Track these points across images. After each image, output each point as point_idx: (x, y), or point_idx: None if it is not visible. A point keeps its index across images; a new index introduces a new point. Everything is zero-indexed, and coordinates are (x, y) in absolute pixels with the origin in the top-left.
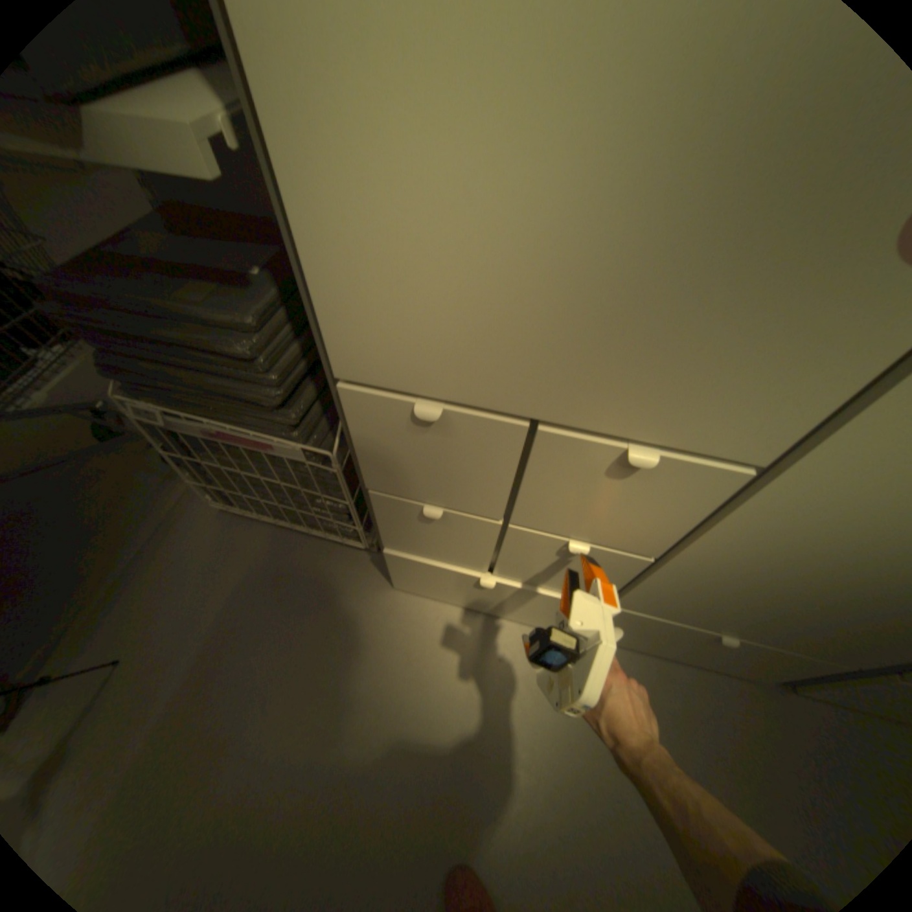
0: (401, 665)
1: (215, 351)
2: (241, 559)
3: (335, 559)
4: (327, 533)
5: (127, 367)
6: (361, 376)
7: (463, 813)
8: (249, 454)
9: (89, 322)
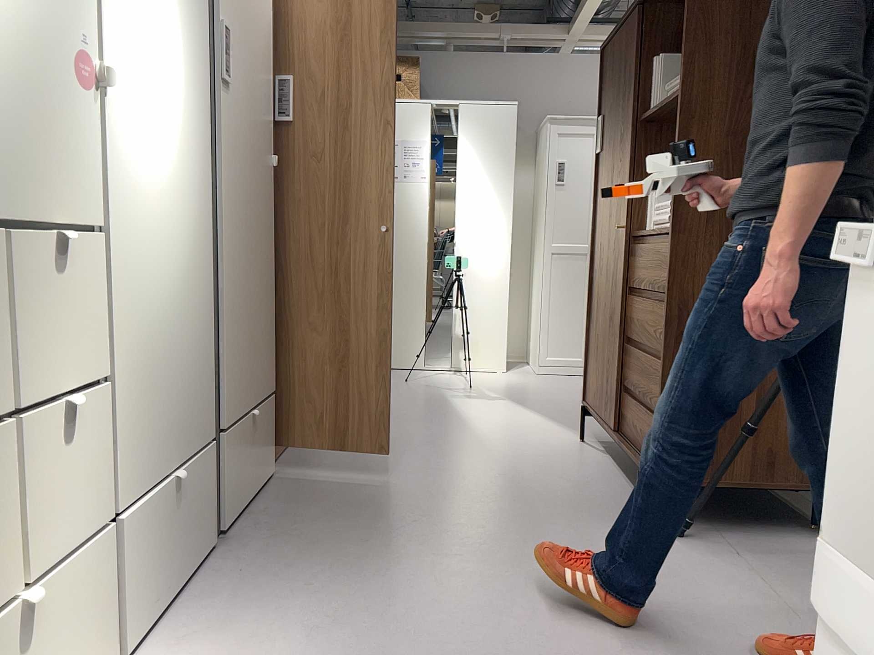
0: None
1: None
2: None
3: None
4: None
5: None
6: None
7: None
8: None
9: None
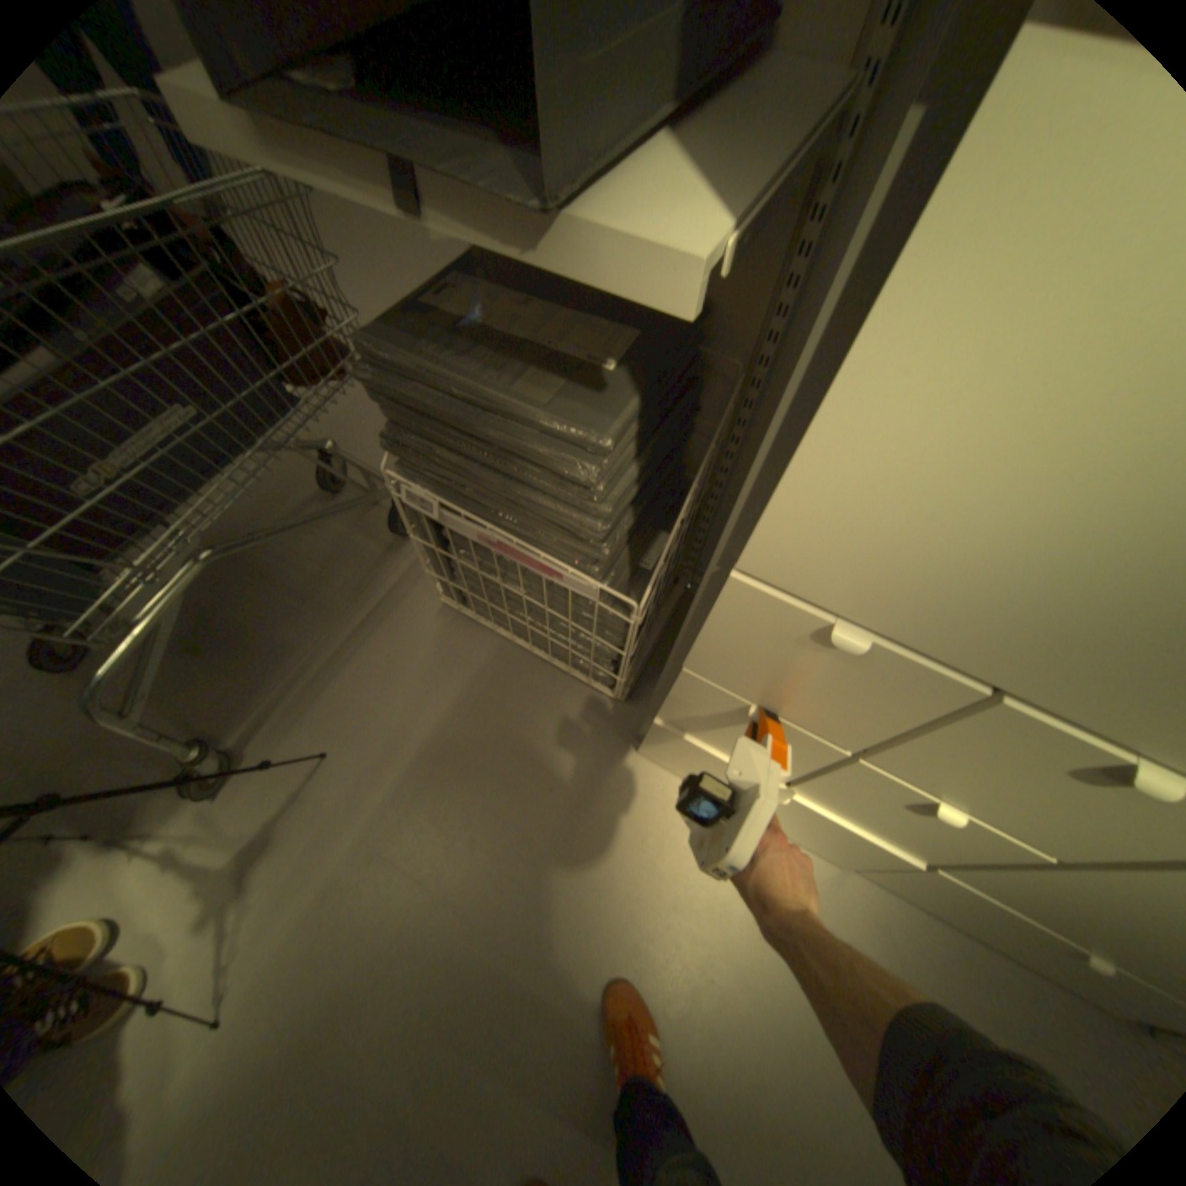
0: (633, 847)
1: (549, 467)
2: (463, 669)
3: (570, 697)
4: (571, 666)
5: (421, 450)
6: (774, 575)
7: (683, 1041)
8: (522, 570)
9: (401, 397)
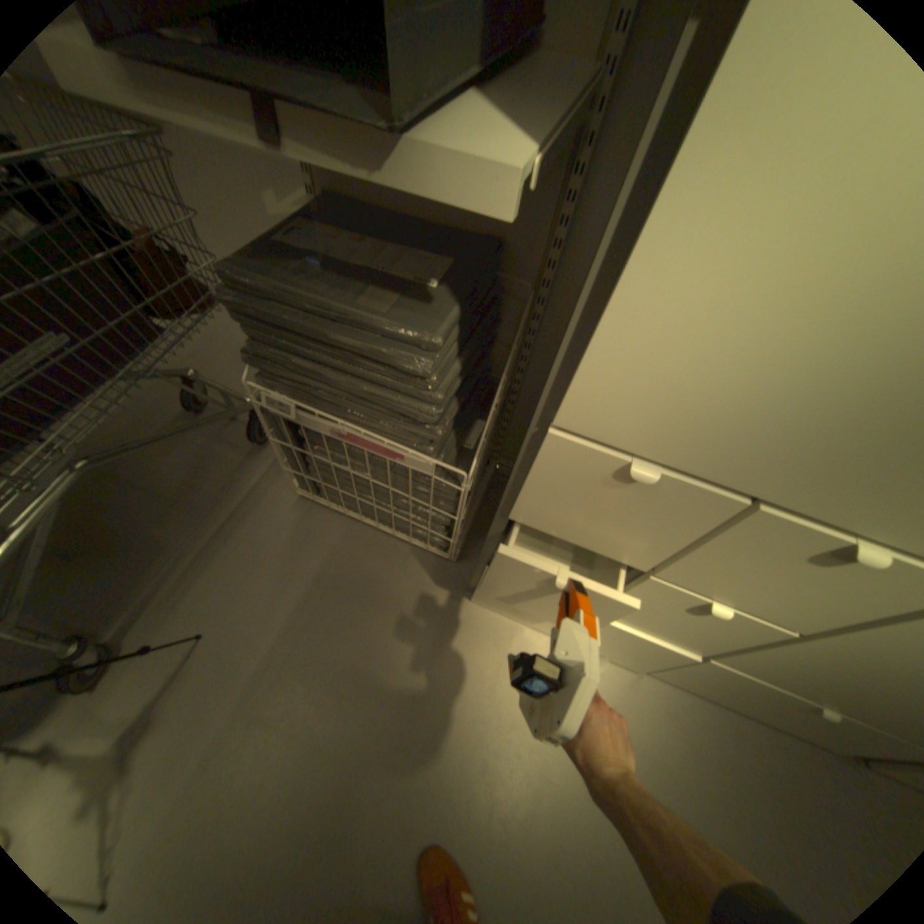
0: (474, 680)
1: (391, 364)
2: (319, 549)
3: (412, 562)
4: (411, 537)
5: (279, 360)
6: (583, 427)
7: (531, 837)
8: (368, 457)
9: (261, 314)
